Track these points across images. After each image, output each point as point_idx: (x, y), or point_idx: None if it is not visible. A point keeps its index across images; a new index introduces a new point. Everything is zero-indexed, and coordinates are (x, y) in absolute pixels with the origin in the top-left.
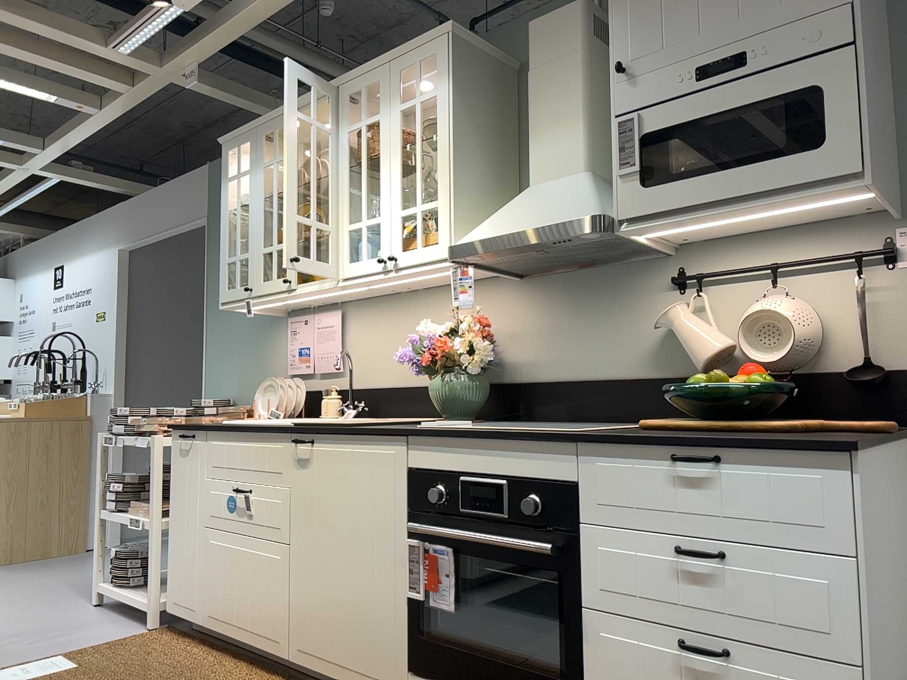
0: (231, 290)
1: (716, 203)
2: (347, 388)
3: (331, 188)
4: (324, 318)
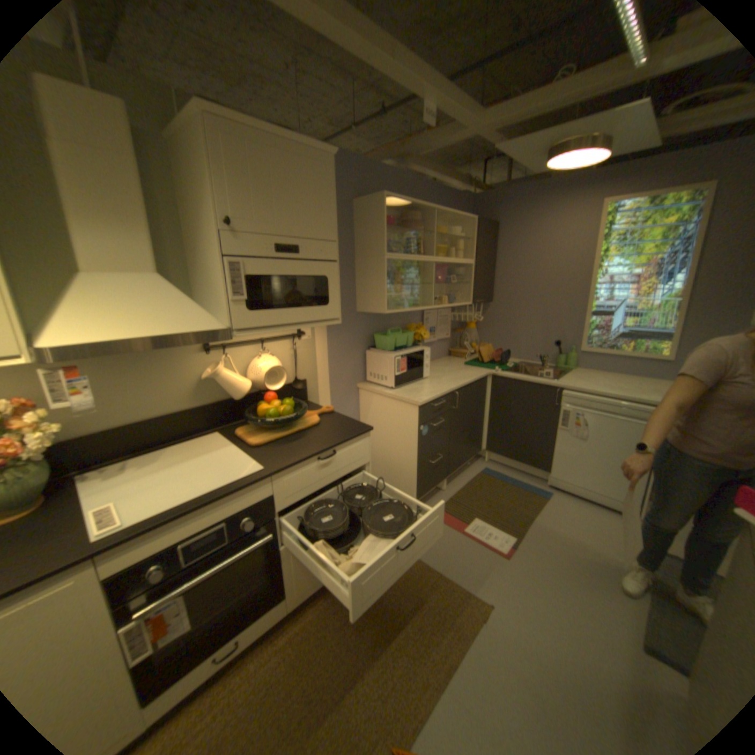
0: None
1: (285, 323)
2: None
3: None
4: None
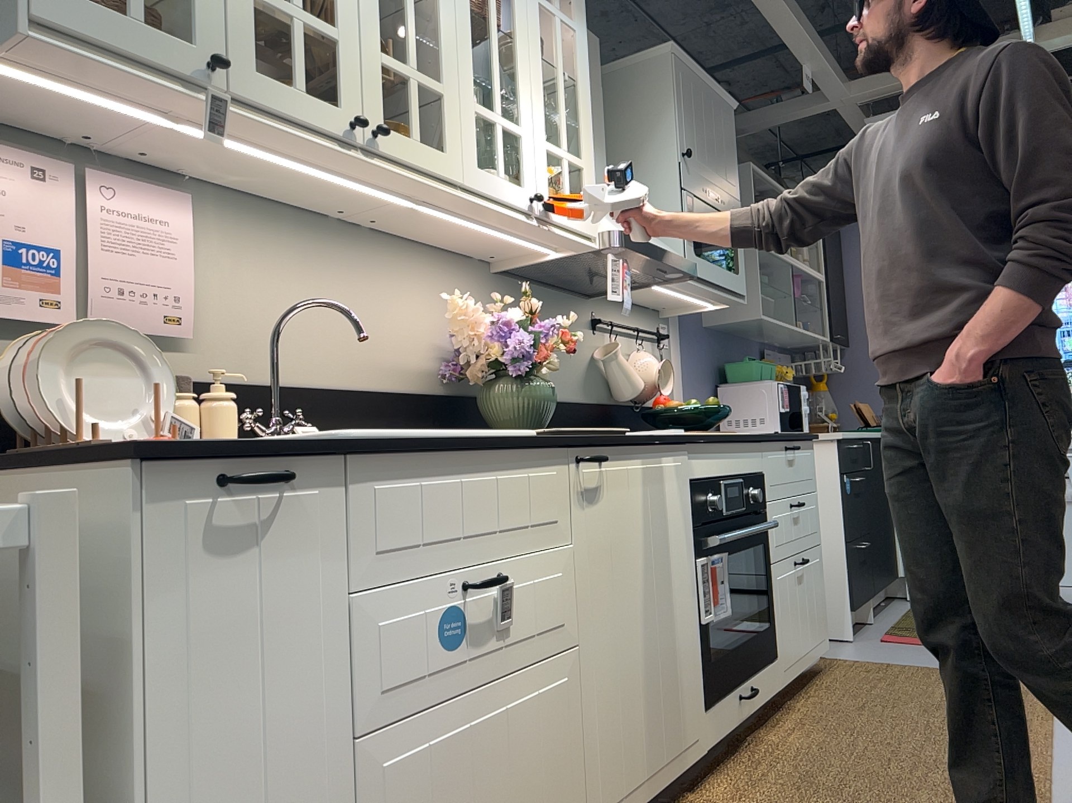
0: (98, 7)
1: (712, 285)
2: (199, 378)
3: (433, 9)
4: (136, 195)
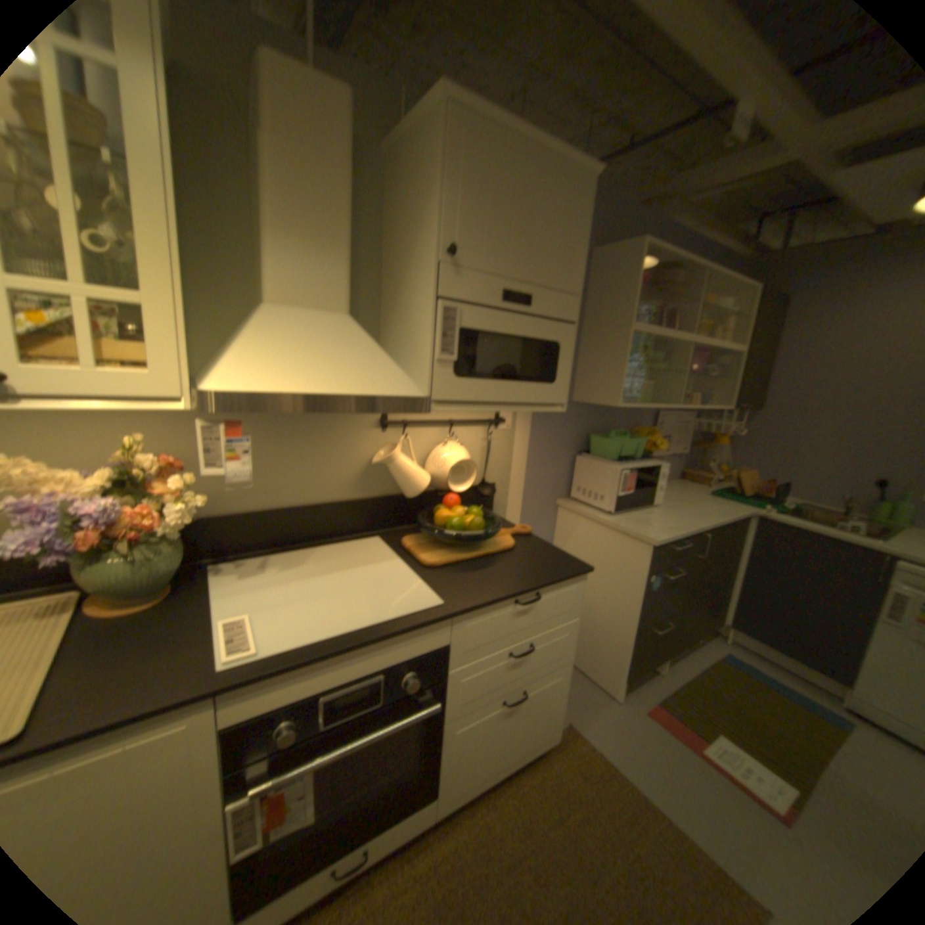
0: None
1: (497, 401)
2: None
3: None
4: None
